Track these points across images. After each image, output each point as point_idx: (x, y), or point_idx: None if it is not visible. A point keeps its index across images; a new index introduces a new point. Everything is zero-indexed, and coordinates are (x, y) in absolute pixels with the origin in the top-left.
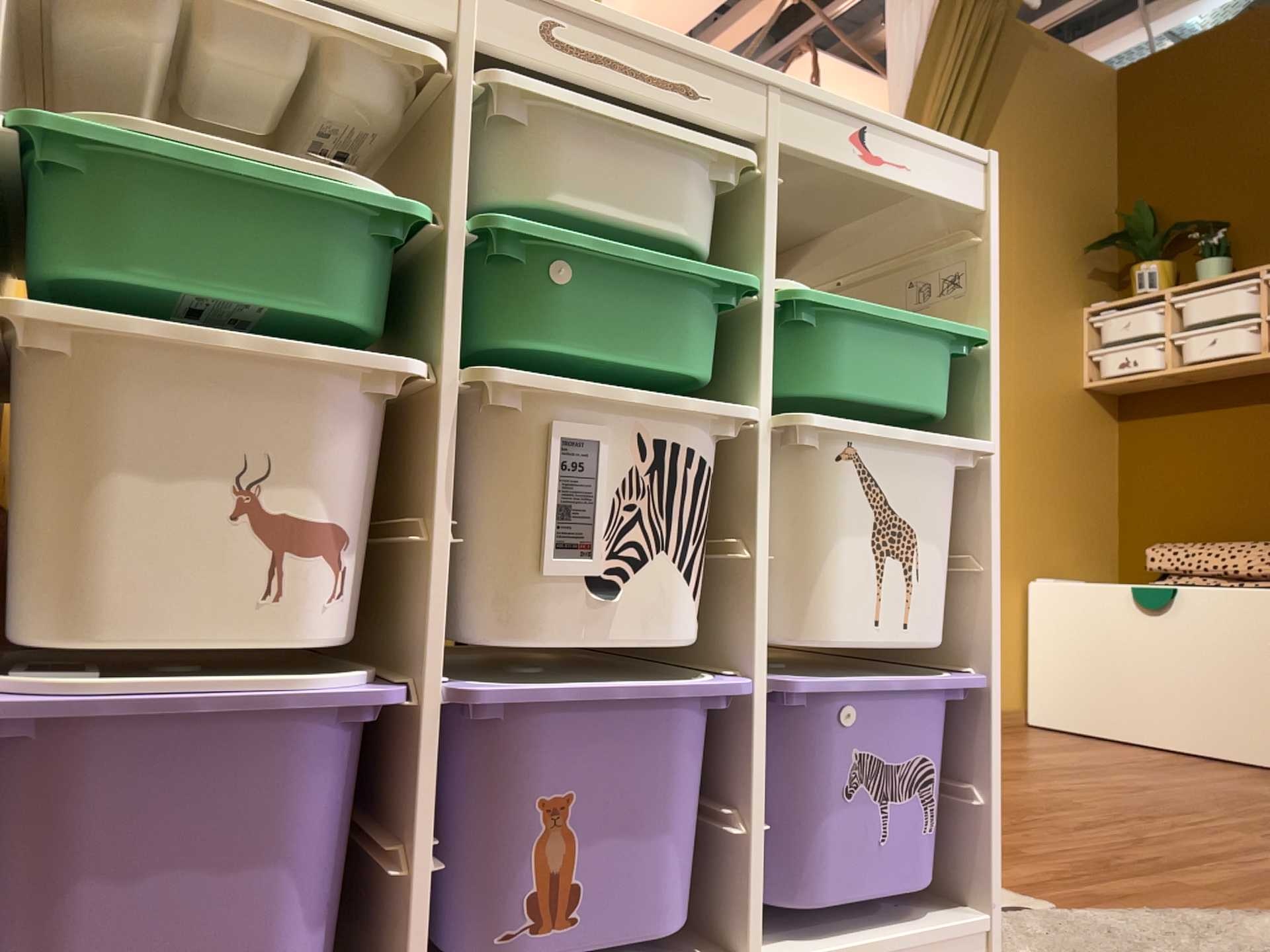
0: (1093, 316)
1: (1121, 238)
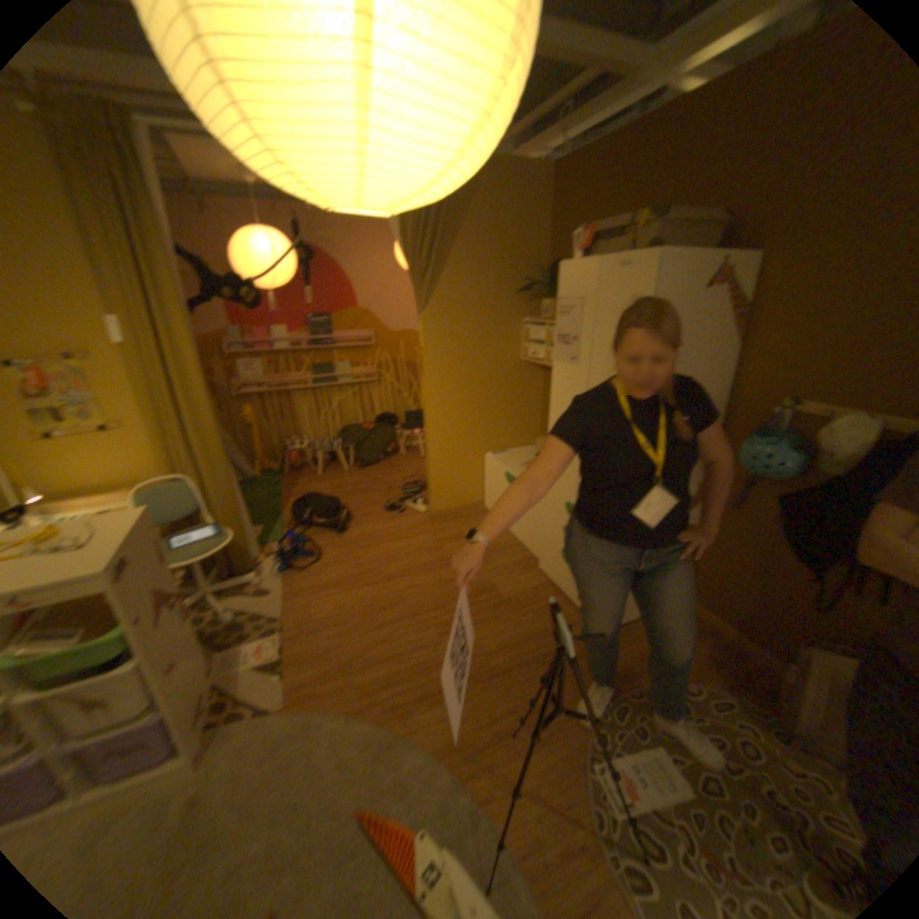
0: (526, 326)
1: (538, 285)
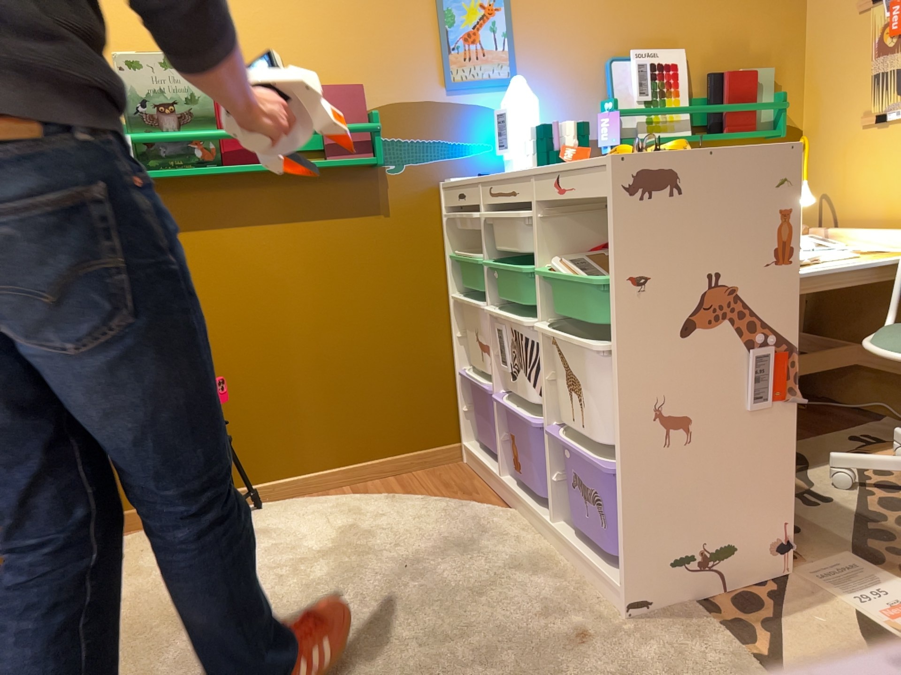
0: None
1: None
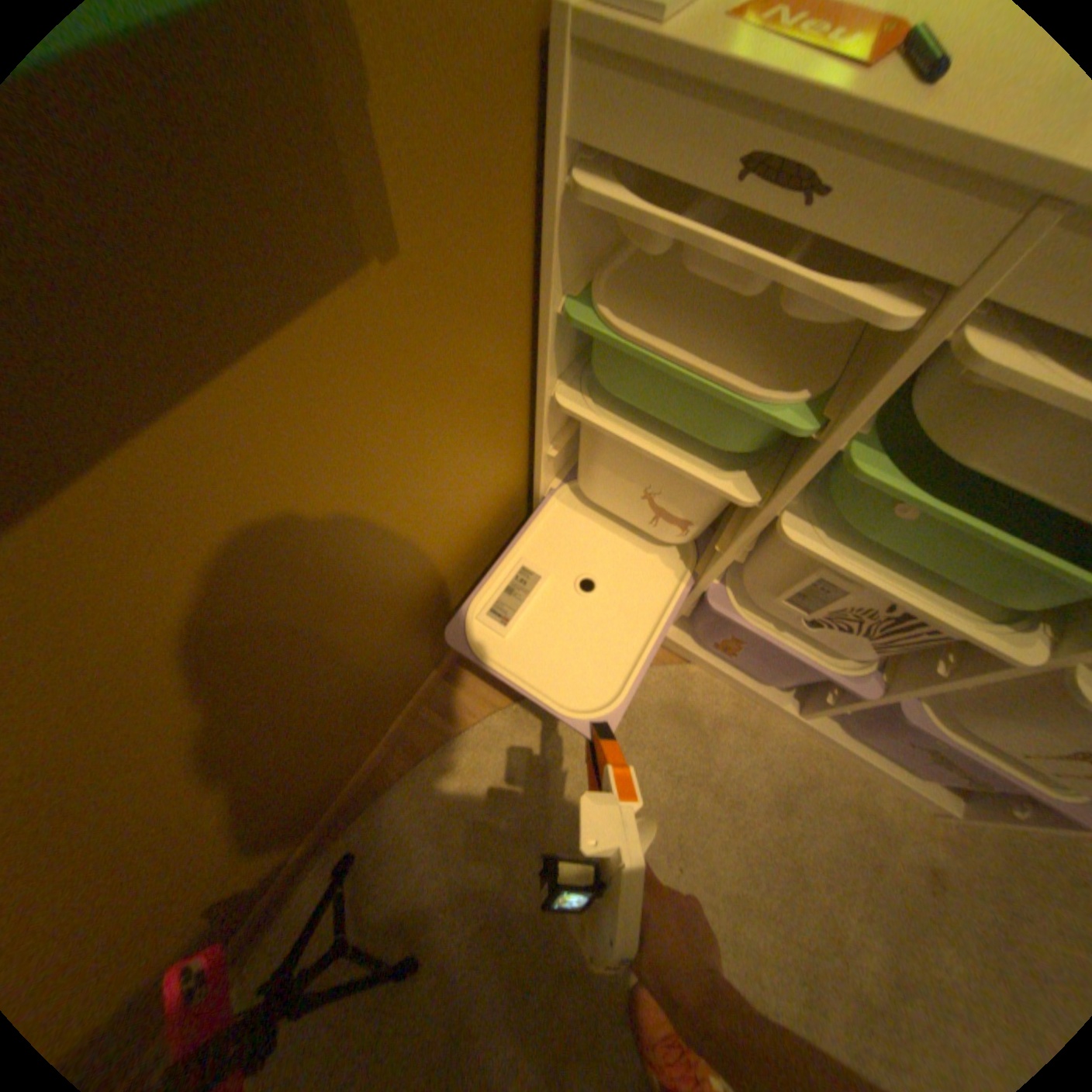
0: None
1: None
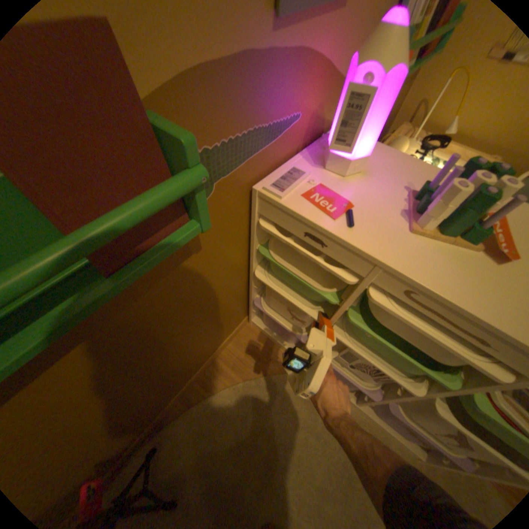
0: None
1: None
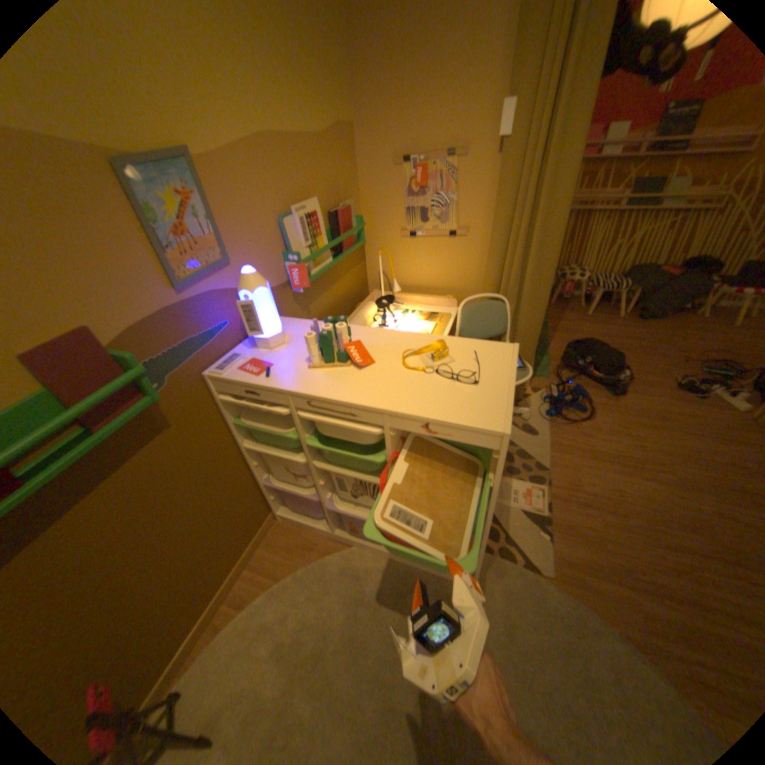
0: None
1: None
